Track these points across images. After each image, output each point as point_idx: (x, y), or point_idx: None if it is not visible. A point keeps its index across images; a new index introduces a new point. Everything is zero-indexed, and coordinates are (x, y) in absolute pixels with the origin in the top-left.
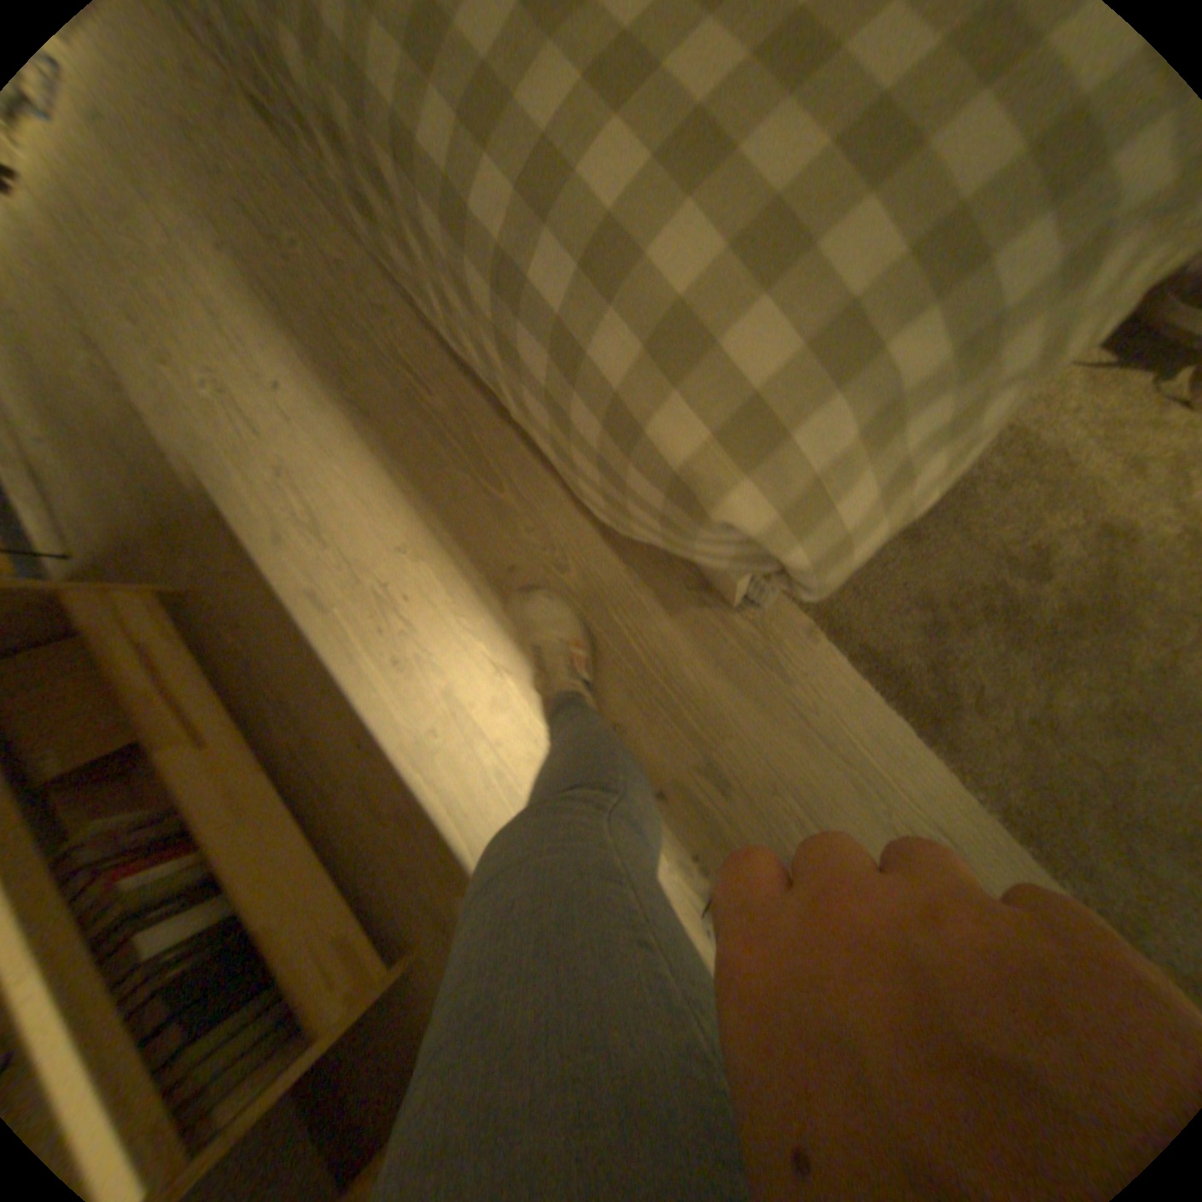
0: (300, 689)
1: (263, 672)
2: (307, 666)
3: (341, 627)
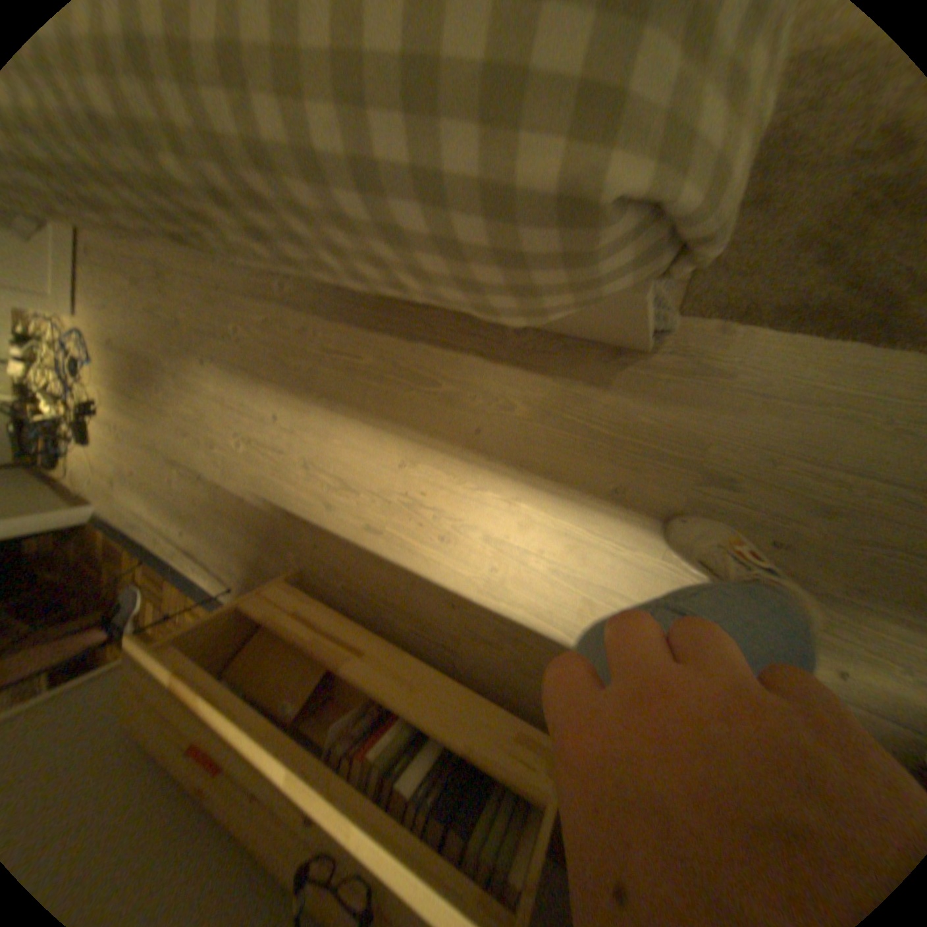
0: (396, 592)
1: (369, 595)
2: (391, 575)
3: (396, 538)
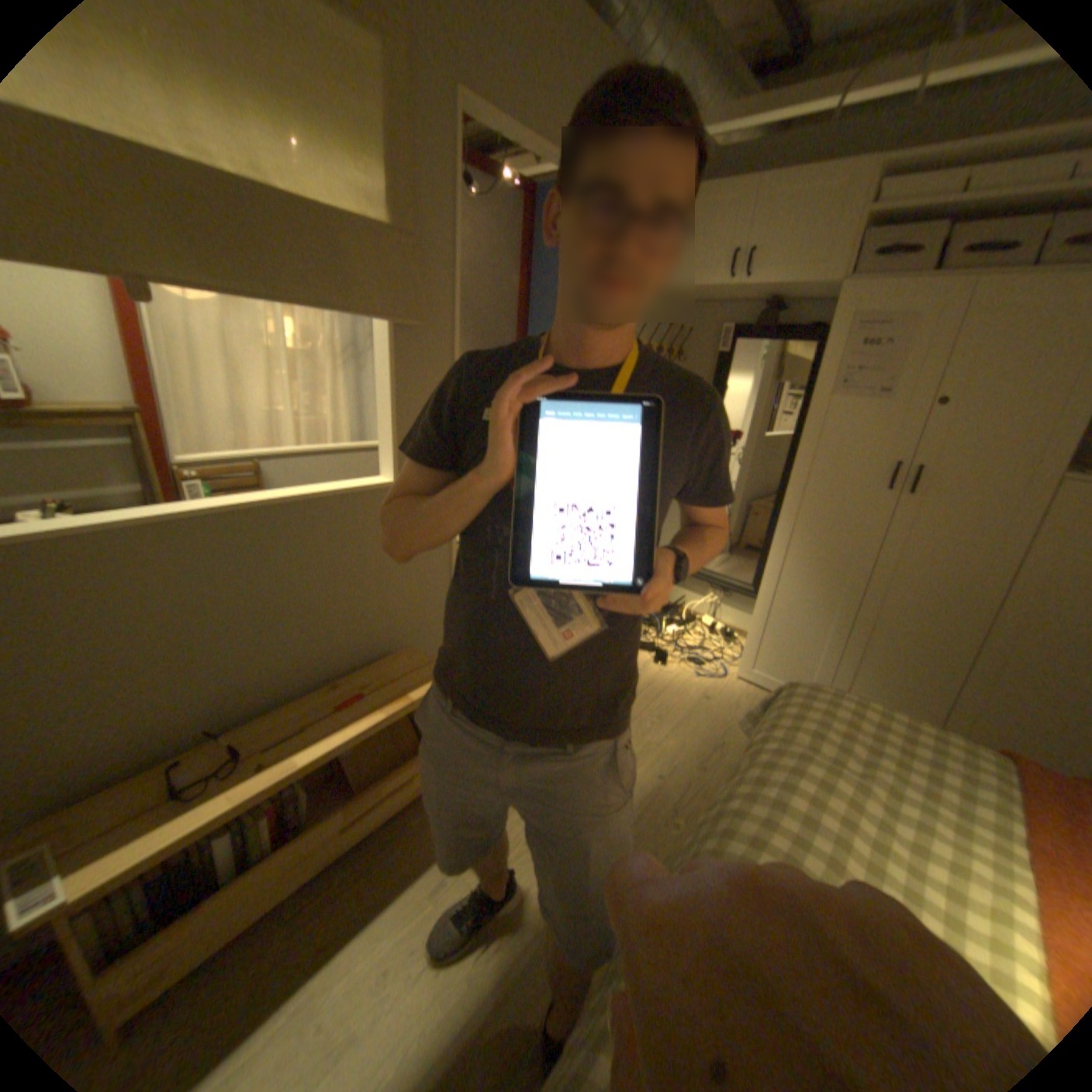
0: (371, 882)
1: (387, 849)
2: (388, 886)
3: (415, 911)
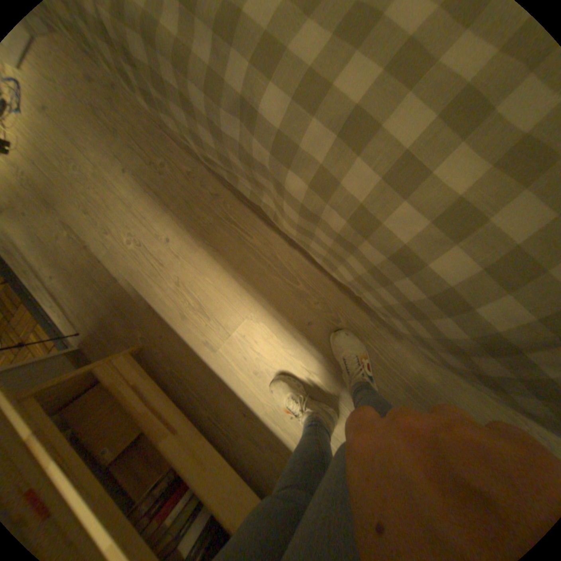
0: (208, 389)
1: (187, 383)
2: (209, 378)
3: (224, 358)
